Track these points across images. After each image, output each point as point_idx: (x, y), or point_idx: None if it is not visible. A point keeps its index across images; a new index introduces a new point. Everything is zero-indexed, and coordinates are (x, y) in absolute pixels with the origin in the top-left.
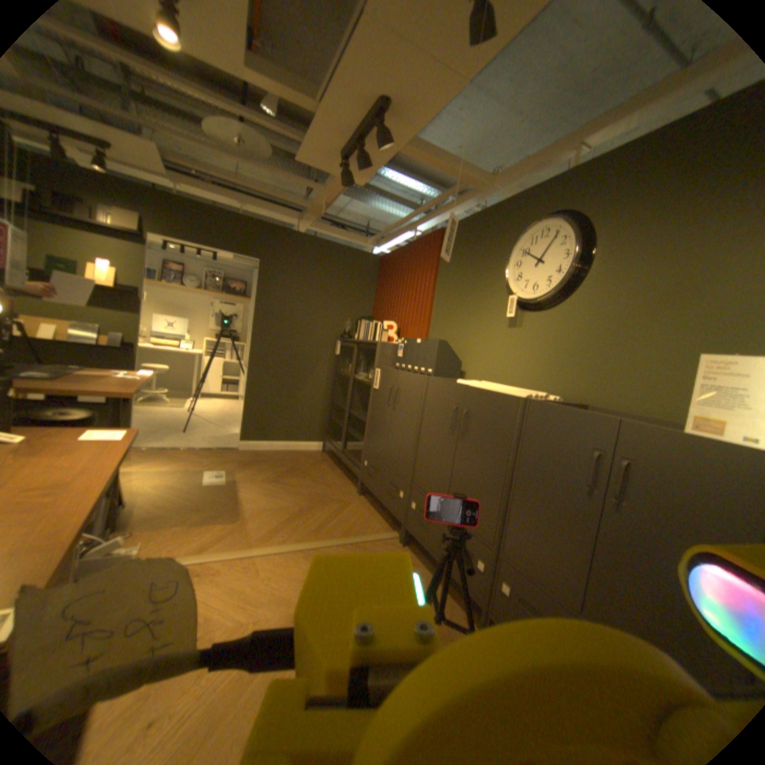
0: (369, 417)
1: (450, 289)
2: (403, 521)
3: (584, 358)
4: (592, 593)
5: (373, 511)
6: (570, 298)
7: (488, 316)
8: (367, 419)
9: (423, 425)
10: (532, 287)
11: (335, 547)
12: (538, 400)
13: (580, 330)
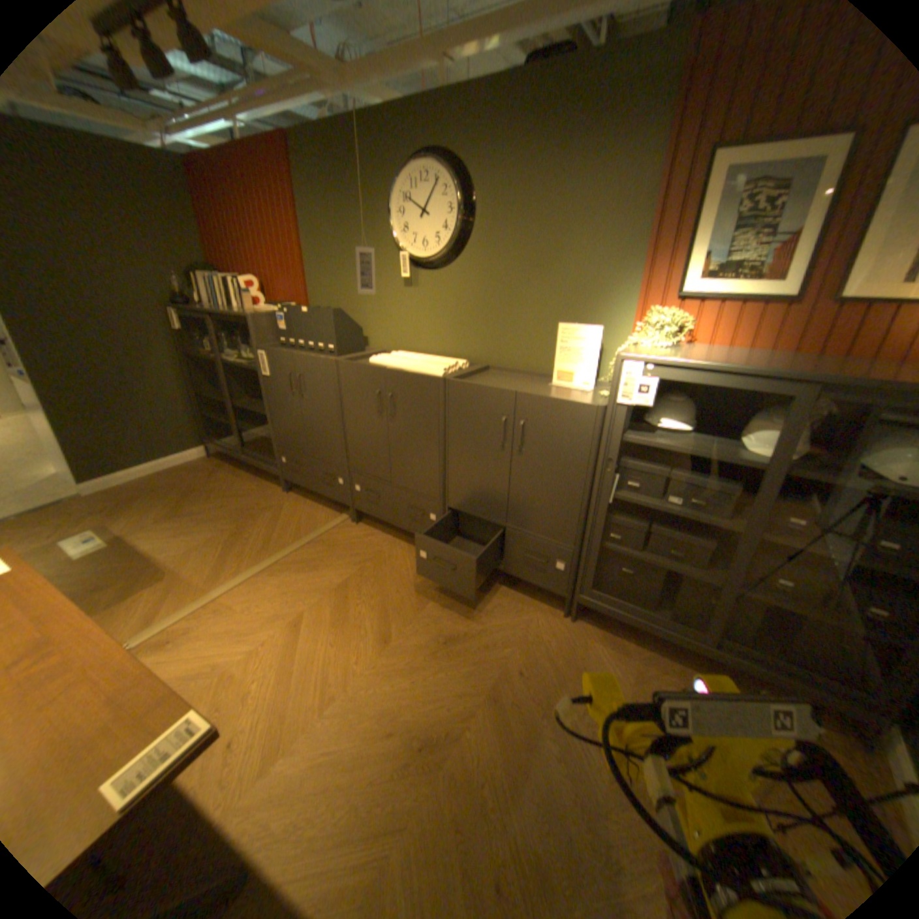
0: (271, 410)
1: (320, 231)
2: (351, 504)
3: (480, 322)
4: (511, 509)
5: (312, 505)
6: (458, 257)
7: (378, 272)
8: (265, 411)
9: (346, 412)
10: (422, 244)
11: (295, 553)
12: (453, 378)
13: (473, 293)
